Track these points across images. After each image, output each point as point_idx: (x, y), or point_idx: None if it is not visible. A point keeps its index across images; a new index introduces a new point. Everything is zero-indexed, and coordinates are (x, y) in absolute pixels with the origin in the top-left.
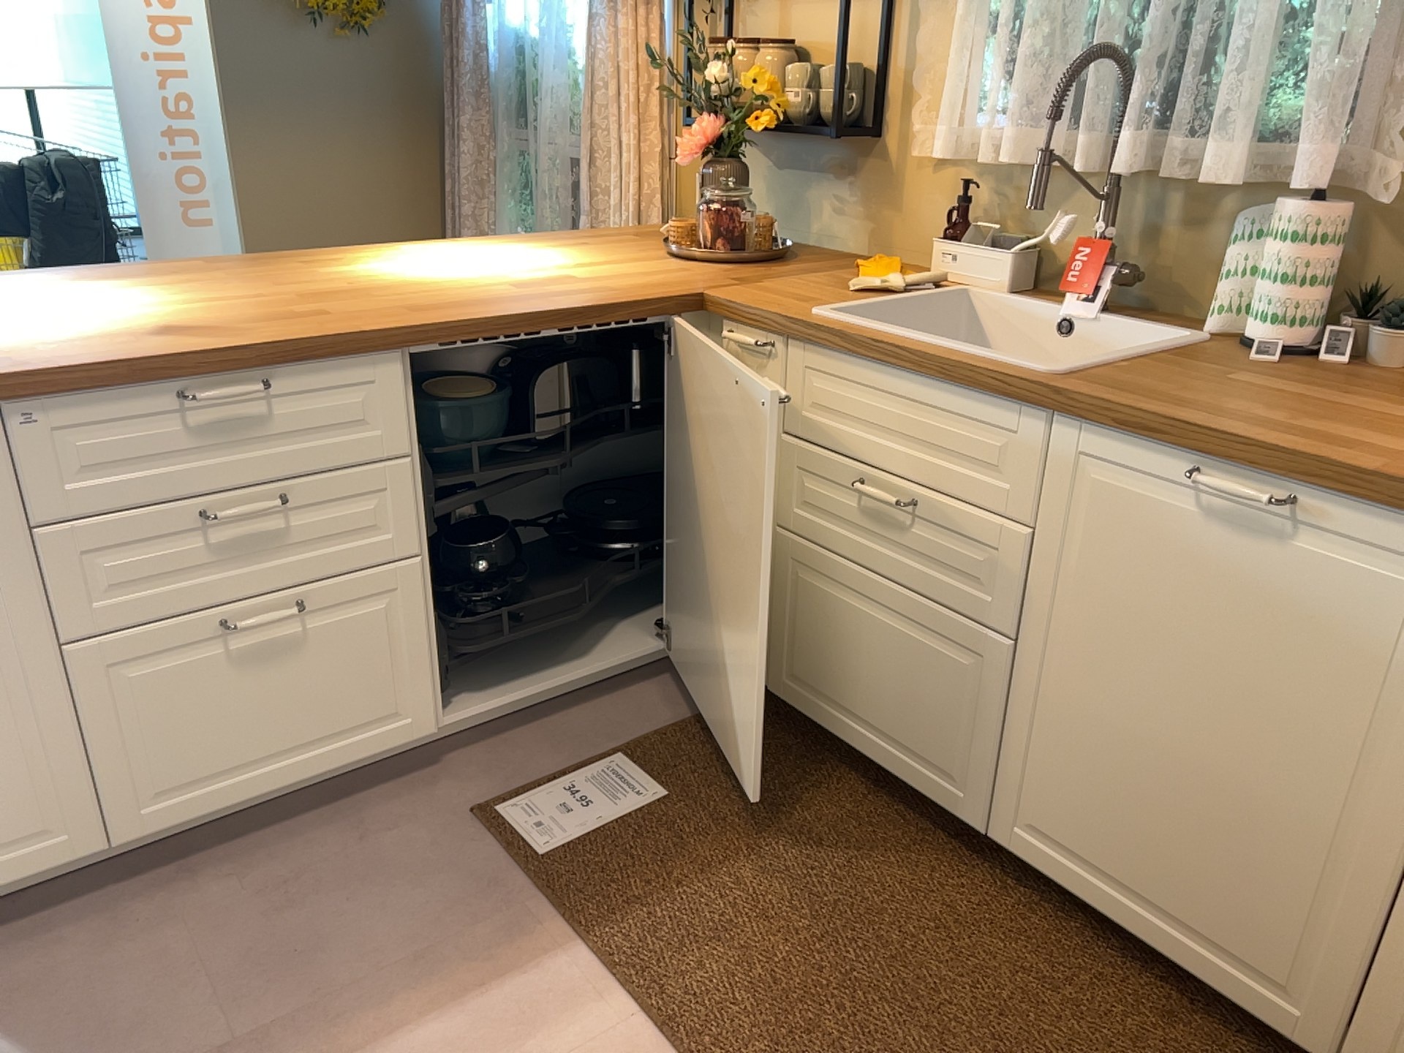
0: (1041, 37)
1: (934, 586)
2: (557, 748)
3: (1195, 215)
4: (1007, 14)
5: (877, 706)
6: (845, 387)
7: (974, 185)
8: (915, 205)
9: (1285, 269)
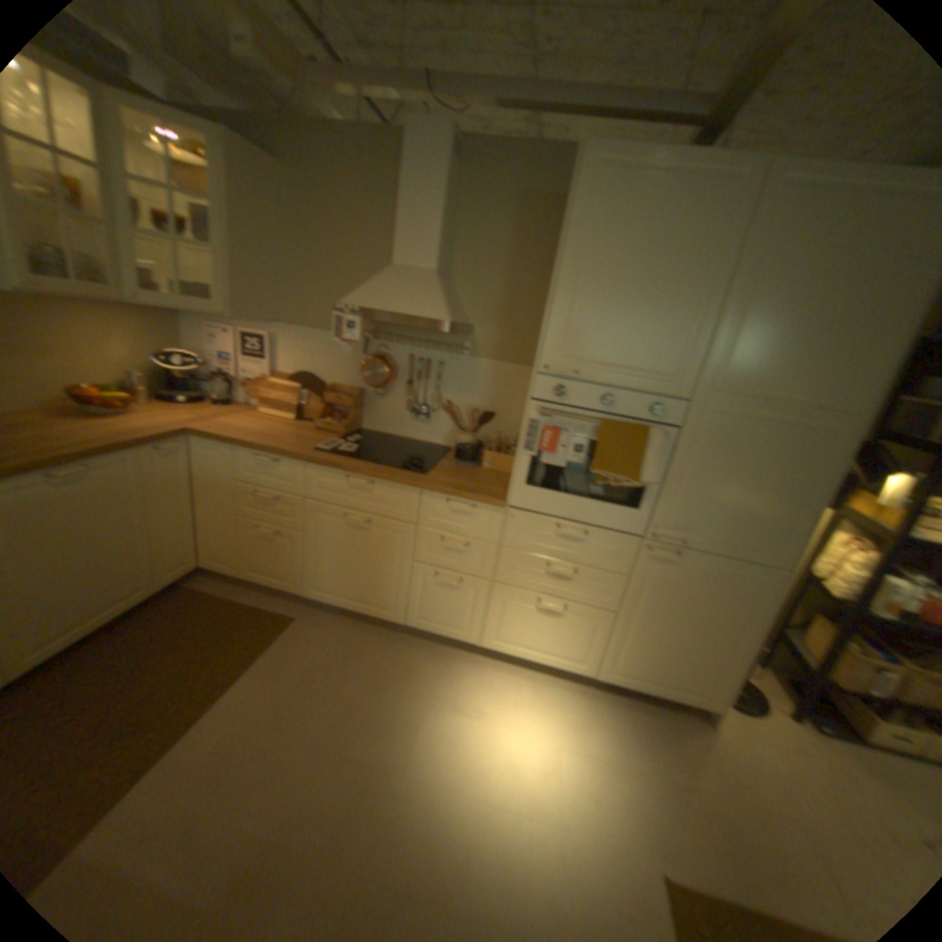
0: None
1: None
2: None
3: None
4: None
5: None
6: None
7: None
8: None
9: None
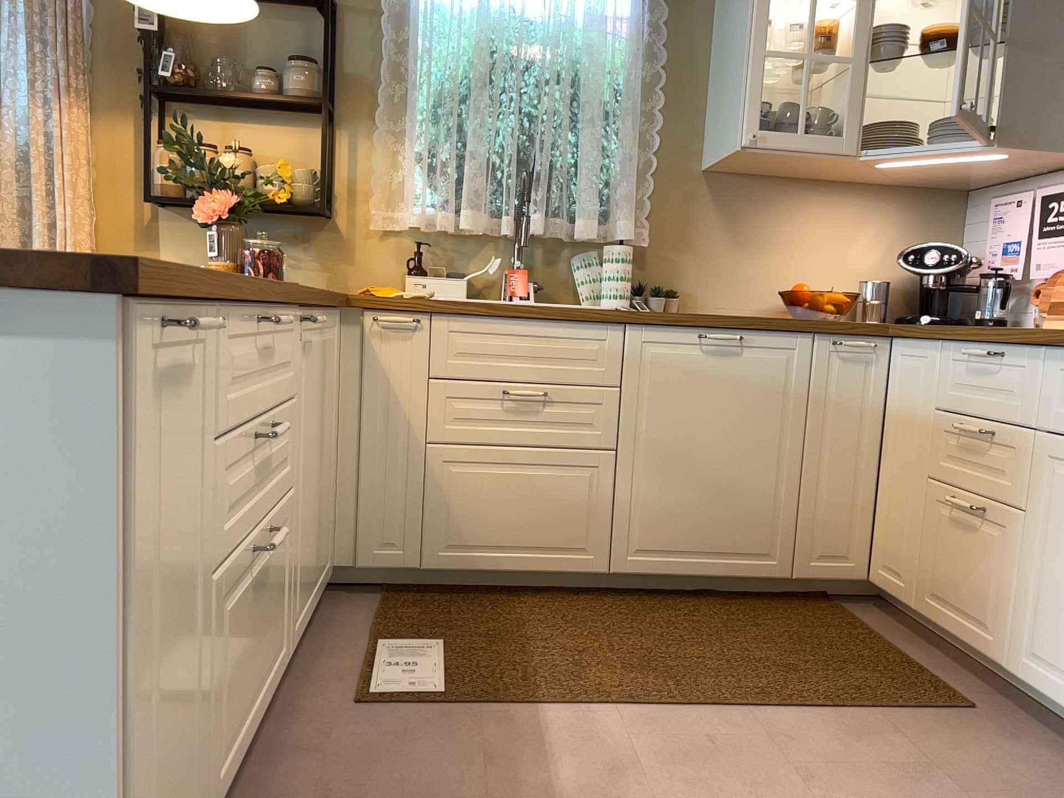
0: (479, 162)
1: (563, 439)
2: (332, 659)
3: (553, 255)
4: (449, 149)
5: (524, 533)
6: (483, 338)
7: (426, 243)
8: (370, 258)
9: (624, 271)
